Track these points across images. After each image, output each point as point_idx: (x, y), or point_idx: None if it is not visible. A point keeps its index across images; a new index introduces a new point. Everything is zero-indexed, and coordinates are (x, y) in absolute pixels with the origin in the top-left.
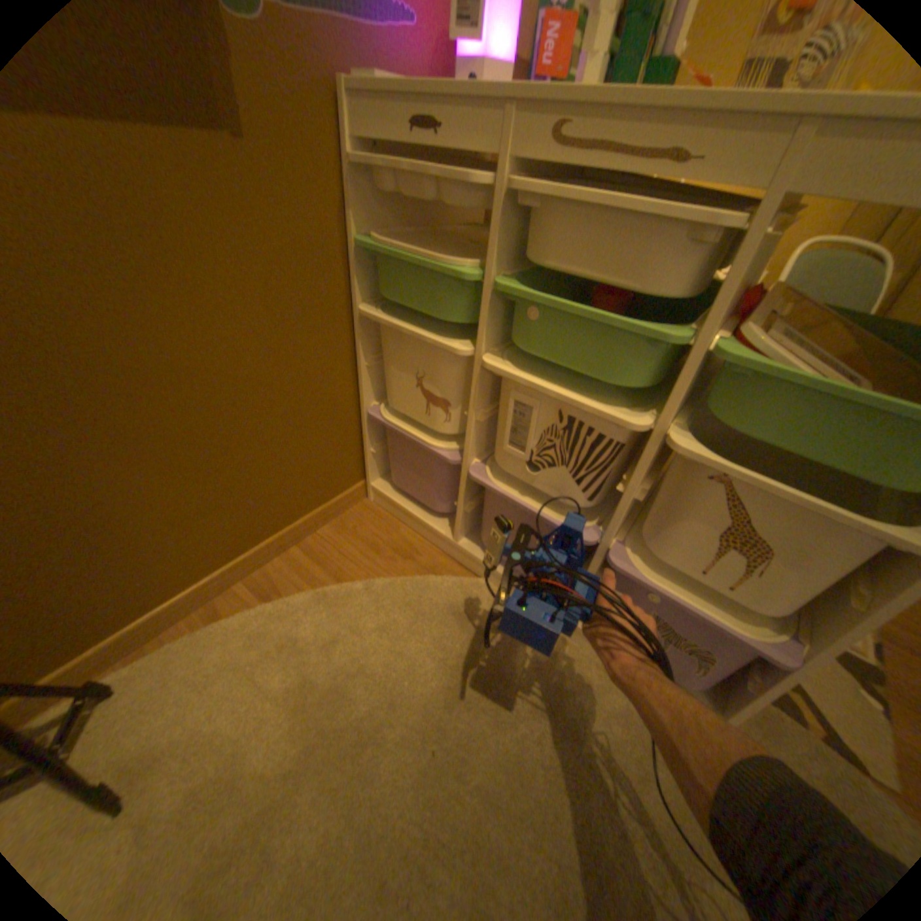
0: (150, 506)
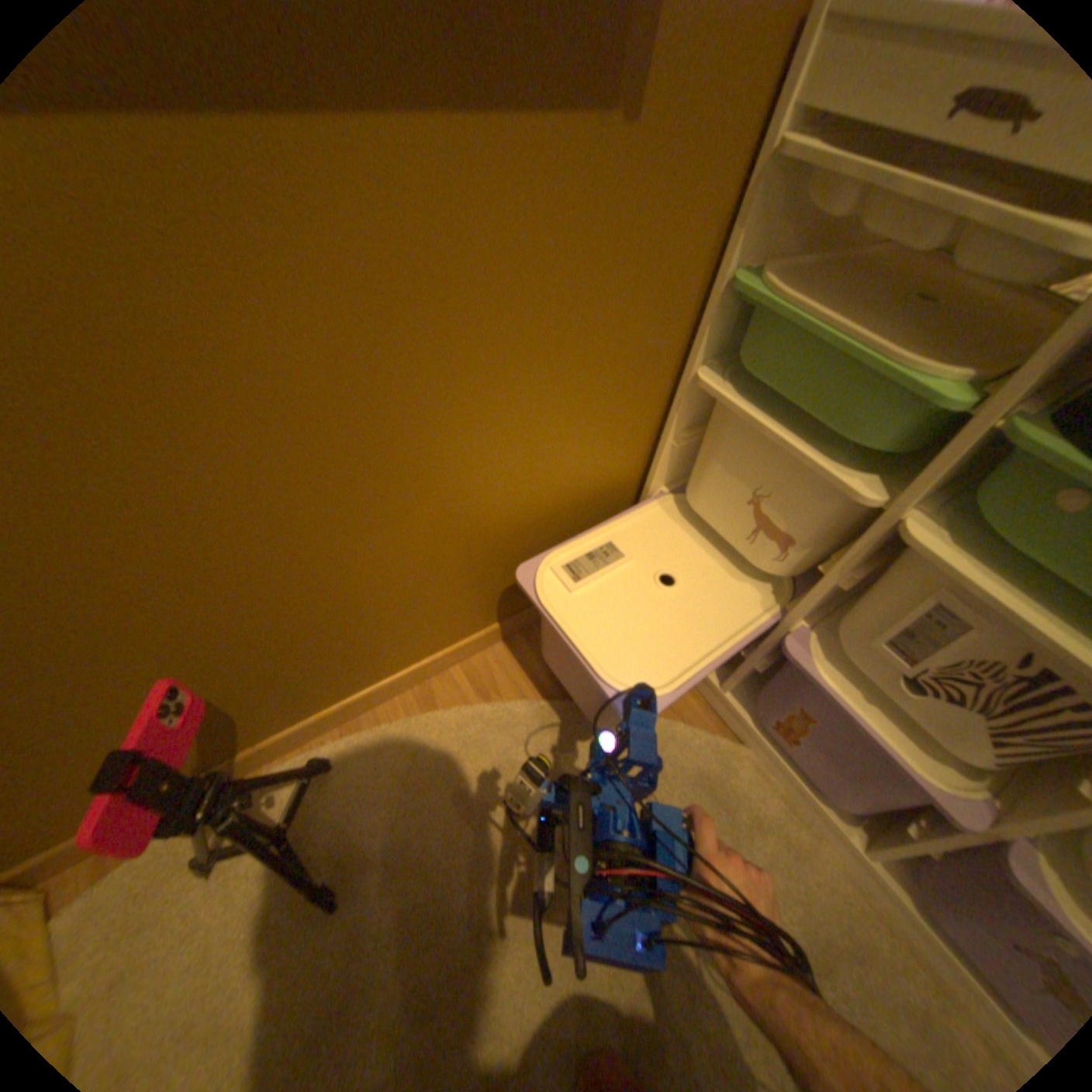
0: (395, 594)
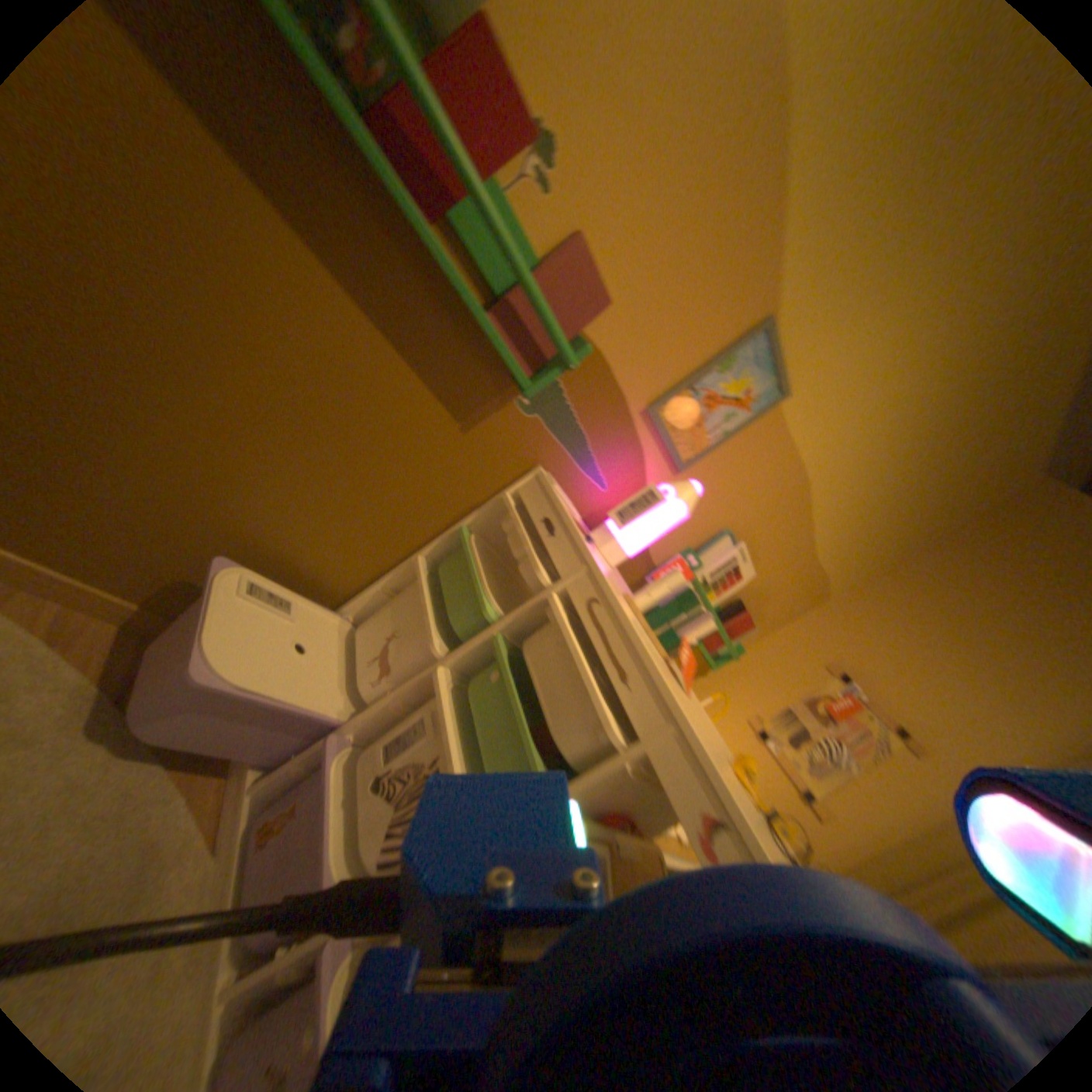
0: (125, 497)
